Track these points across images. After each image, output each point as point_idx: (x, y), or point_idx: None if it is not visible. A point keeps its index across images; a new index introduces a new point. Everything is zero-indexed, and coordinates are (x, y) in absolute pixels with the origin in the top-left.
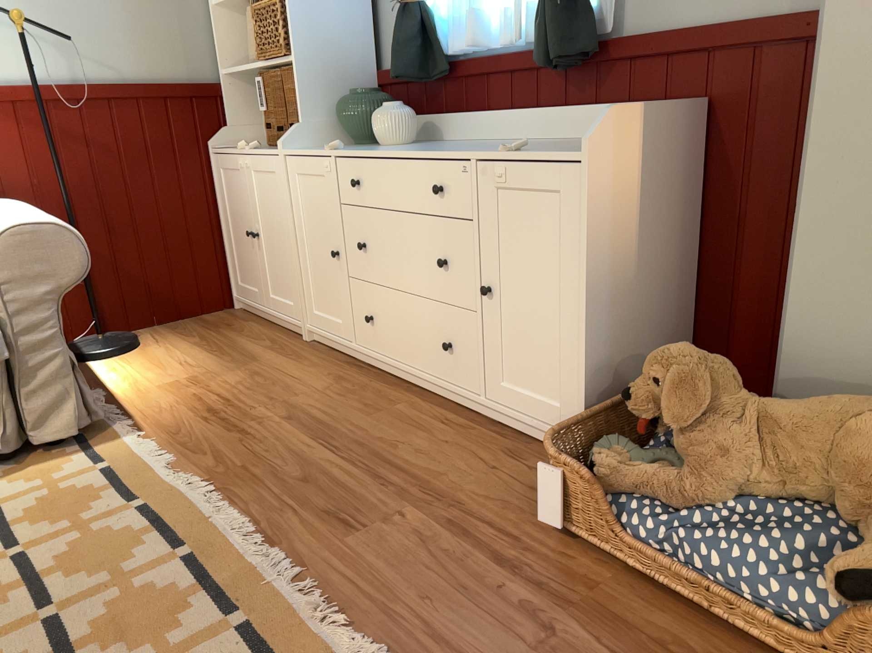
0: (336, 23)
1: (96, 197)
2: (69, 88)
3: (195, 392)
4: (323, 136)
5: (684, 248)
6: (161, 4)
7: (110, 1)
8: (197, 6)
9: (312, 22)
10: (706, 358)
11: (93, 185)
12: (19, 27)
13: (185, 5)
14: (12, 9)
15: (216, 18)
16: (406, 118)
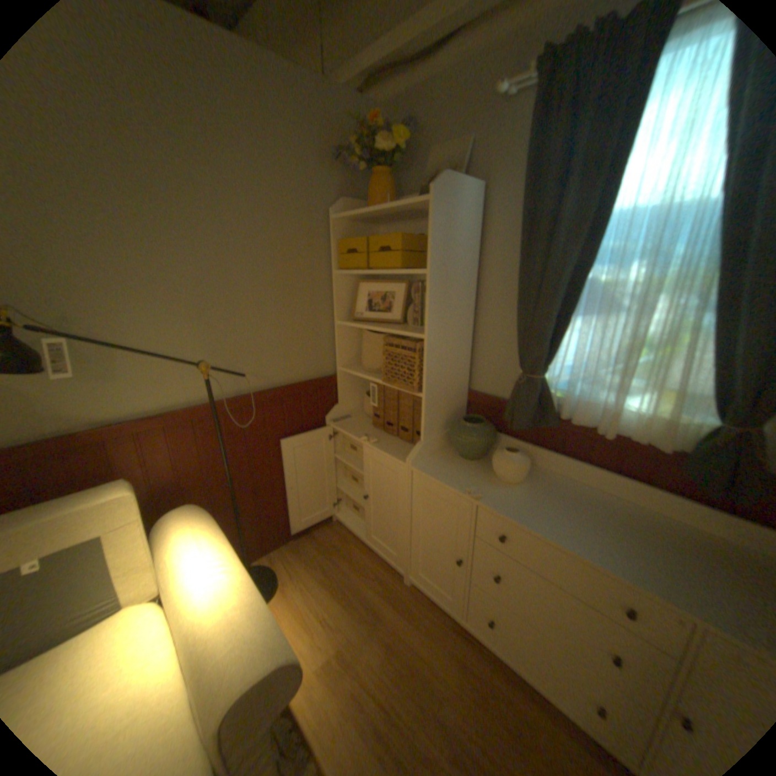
0: (452, 364)
1: (247, 472)
2: (234, 399)
3: (351, 688)
4: (436, 446)
5: None
6: (302, 324)
7: (267, 328)
8: (325, 322)
9: (439, 368)
10: None
11: (246, 463)
12: (205, 374)
13: (318, 322)
14: (193, 345)
15: (339, 330)
16: (529, 467)
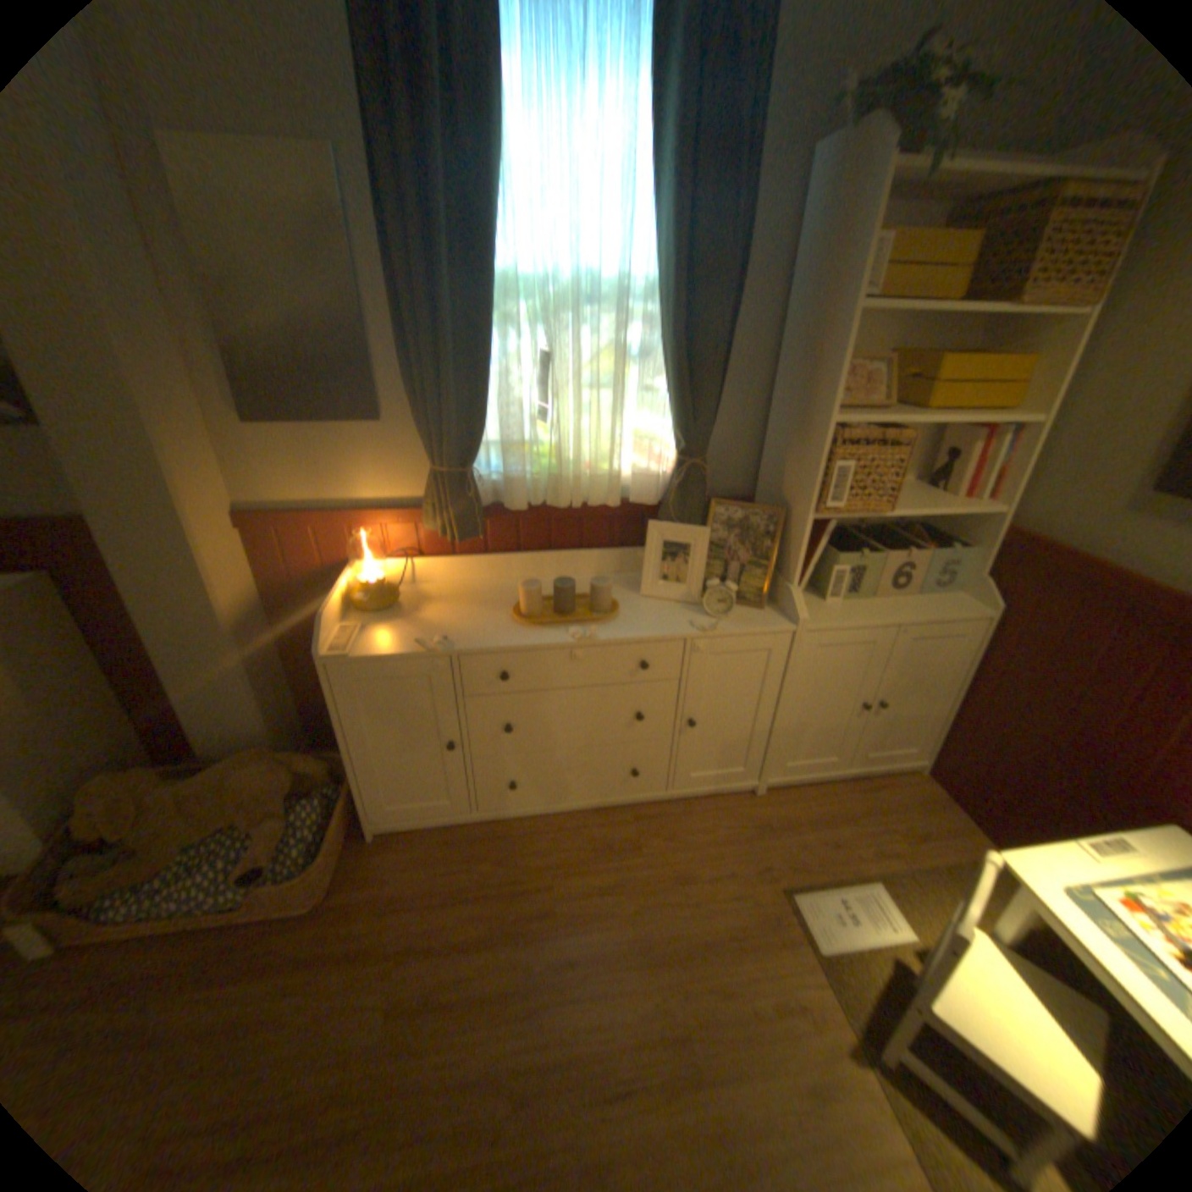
0: None
1: None
2: None
3: None
4: None
5: (87, 675)
6: None
7: None
8: None
9: None
10: (124, 780)
11: None
12: None
13: None
14: None
15: None
16: None
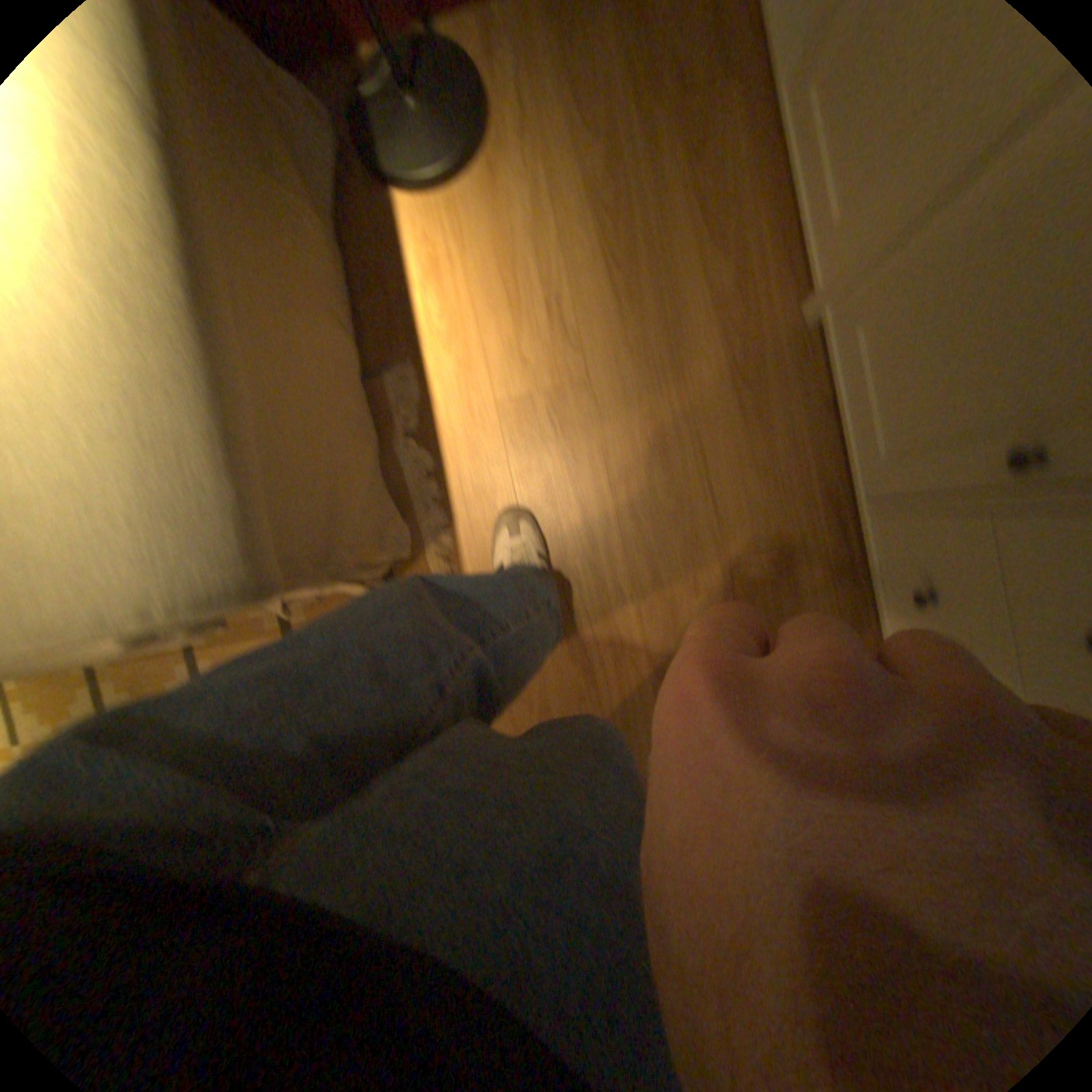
0: None
1: None
2: None
3: (555, 473)
4: None
5: None
6: None
7: None
8: None
9: None
10: None
11: None
12: None
13: None
14: None
15: None
16: None
